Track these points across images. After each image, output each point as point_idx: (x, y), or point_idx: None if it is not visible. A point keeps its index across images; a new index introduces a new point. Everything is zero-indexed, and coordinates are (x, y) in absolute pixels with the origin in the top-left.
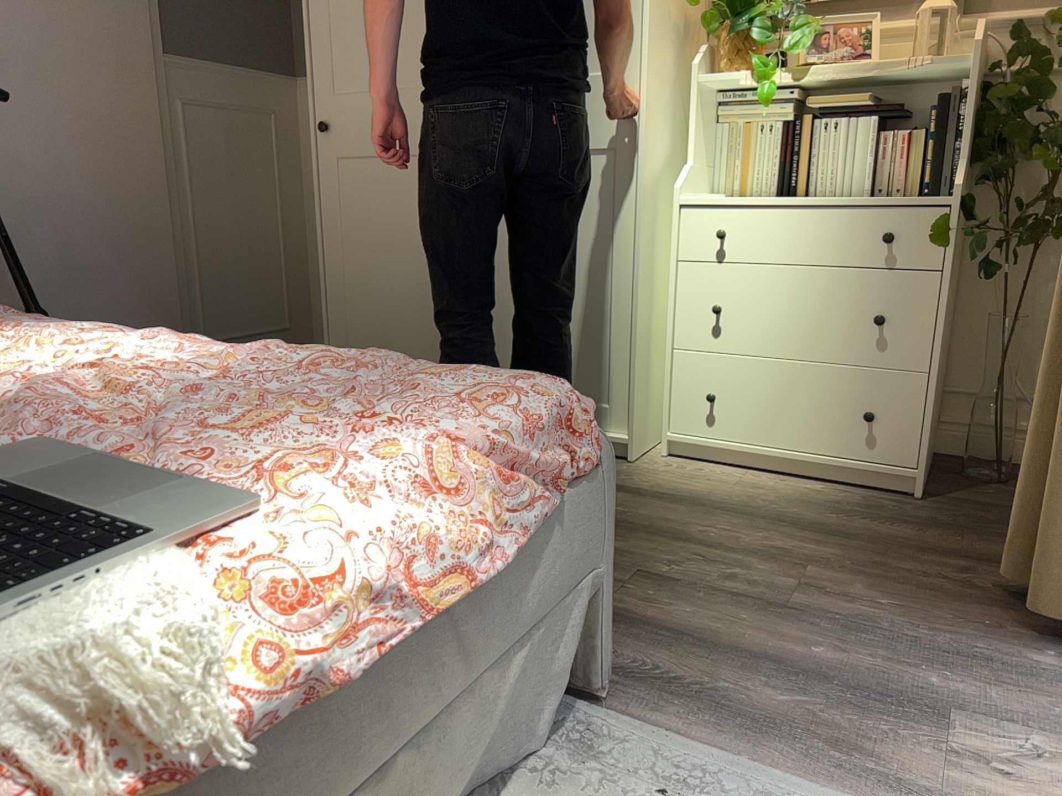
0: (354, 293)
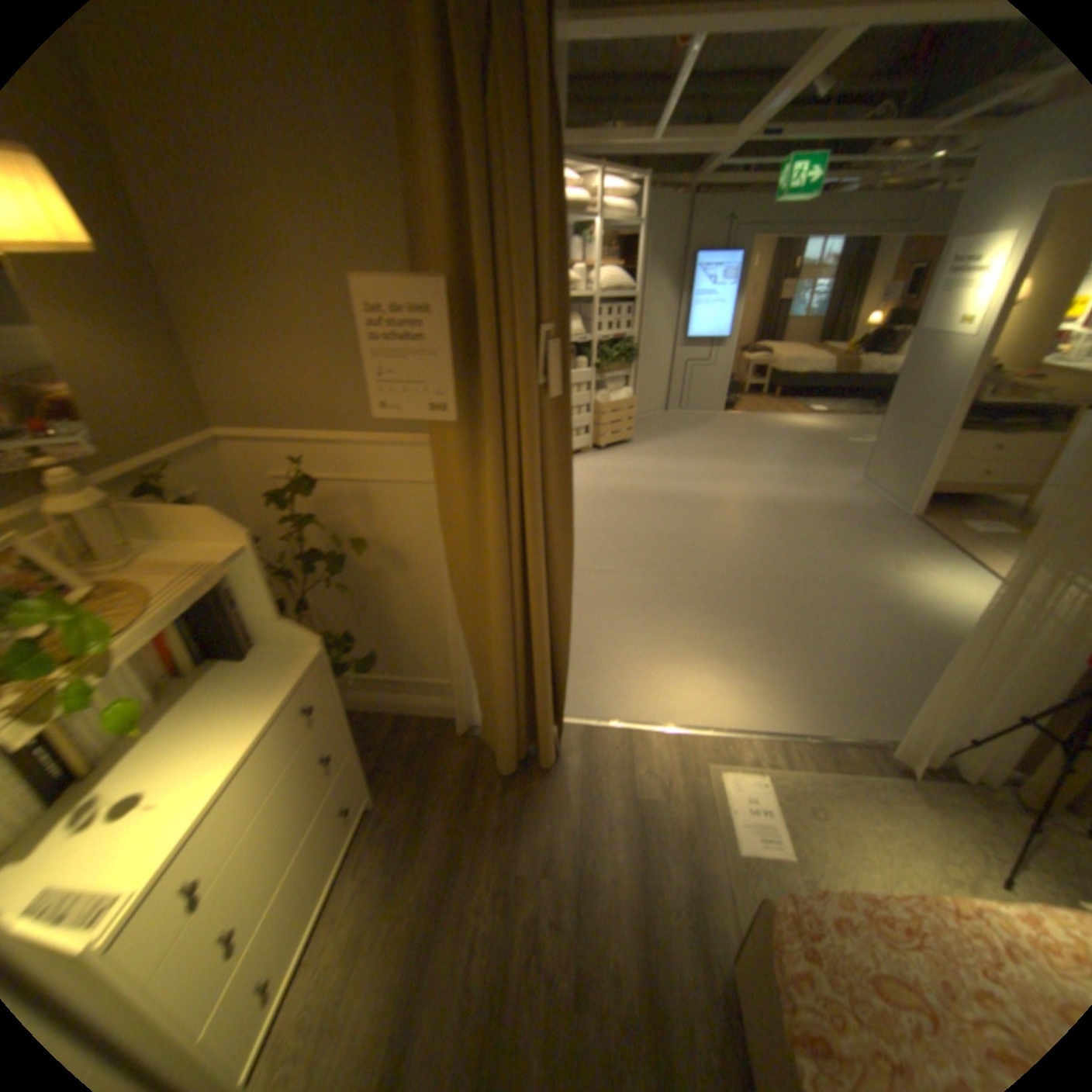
0: None
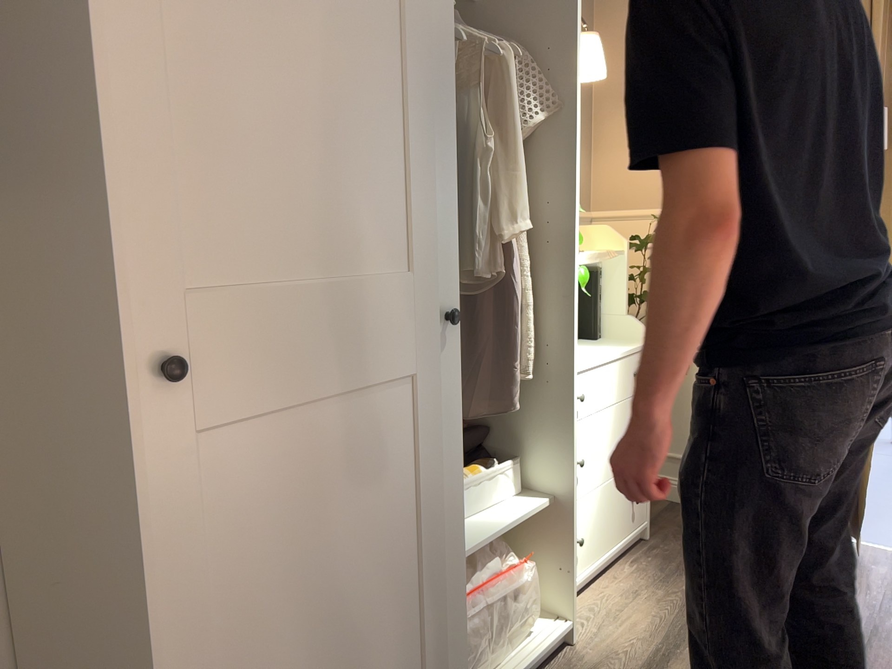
0: None
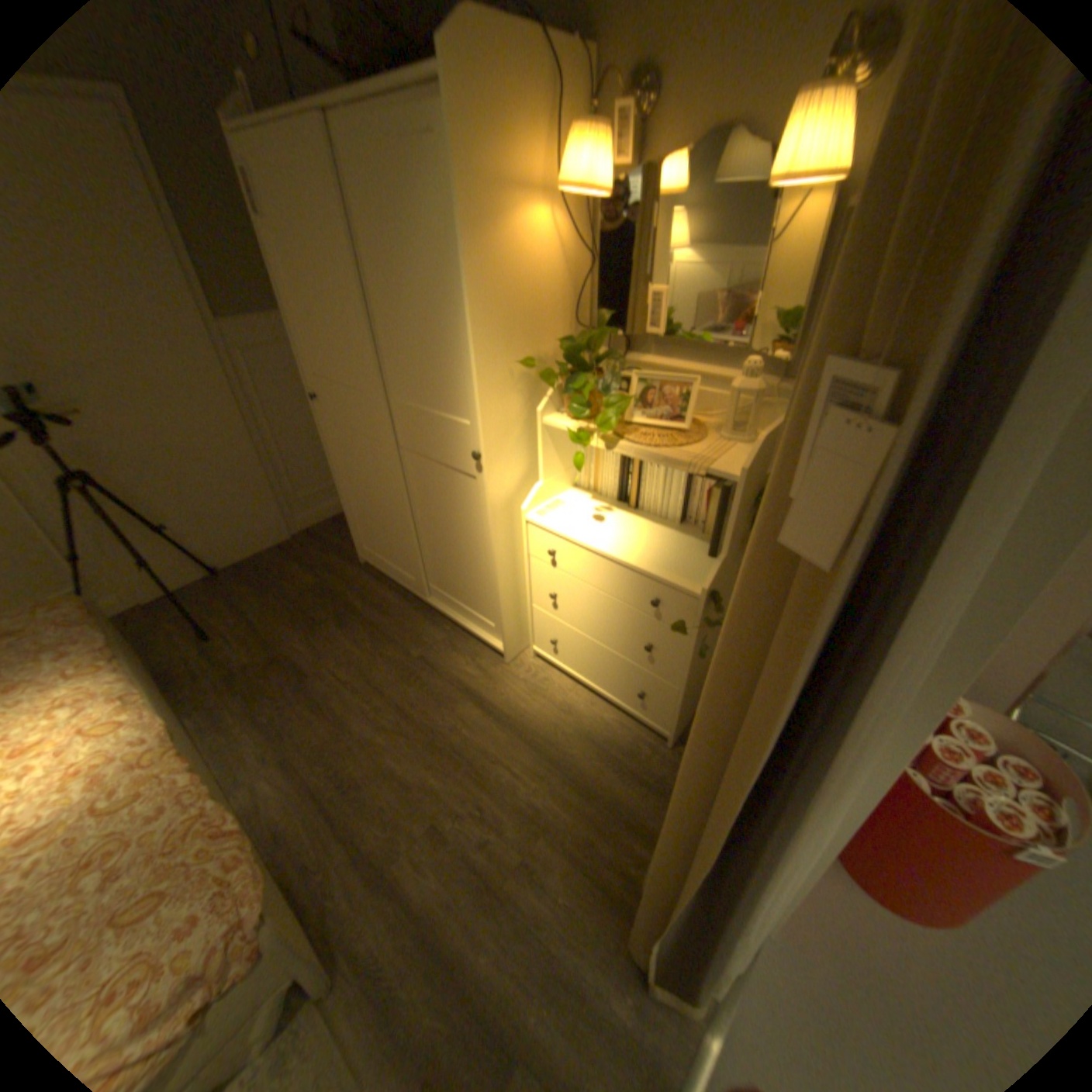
0: (357, 505)
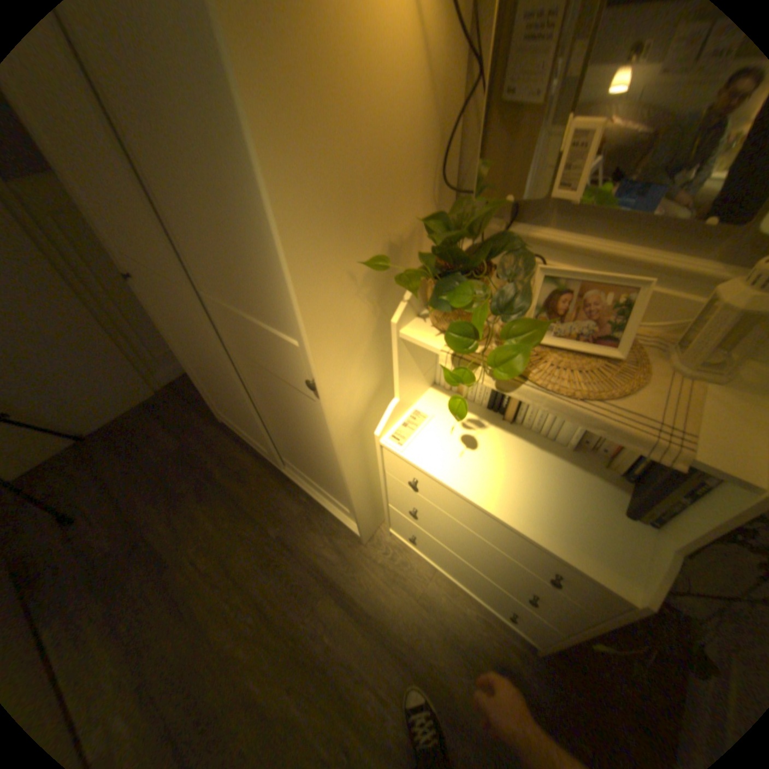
0: (200, 379)
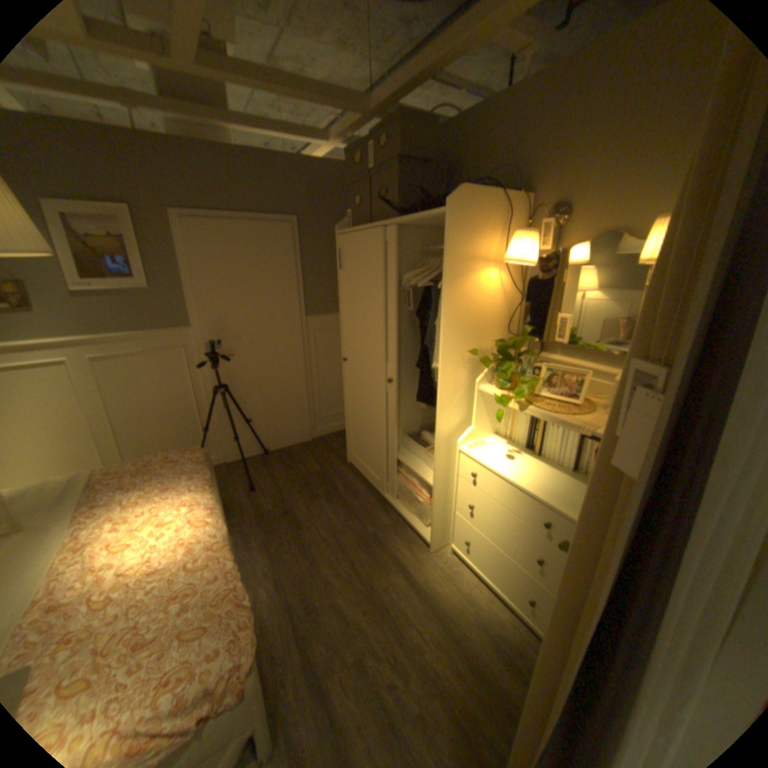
0: (353, 424)
